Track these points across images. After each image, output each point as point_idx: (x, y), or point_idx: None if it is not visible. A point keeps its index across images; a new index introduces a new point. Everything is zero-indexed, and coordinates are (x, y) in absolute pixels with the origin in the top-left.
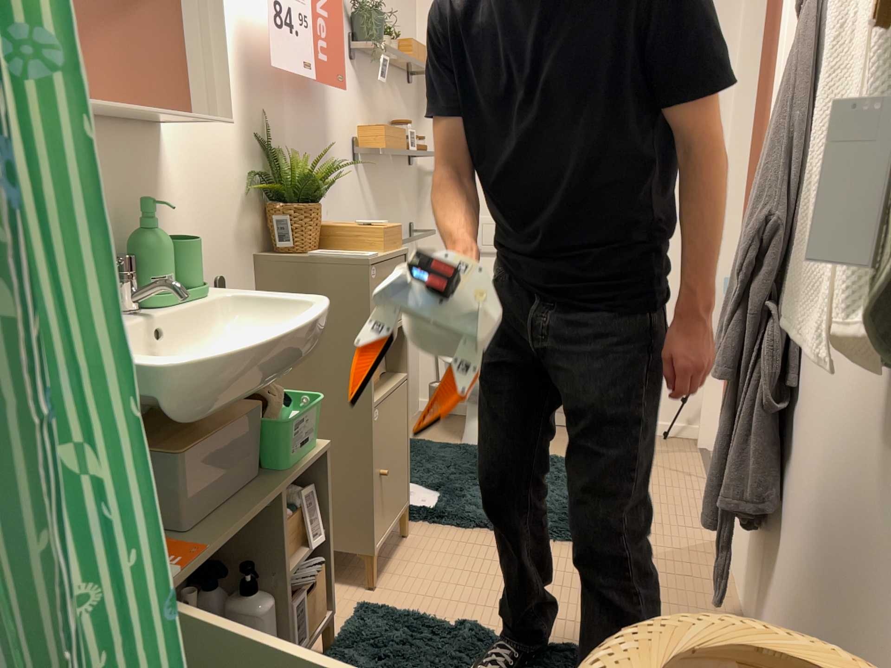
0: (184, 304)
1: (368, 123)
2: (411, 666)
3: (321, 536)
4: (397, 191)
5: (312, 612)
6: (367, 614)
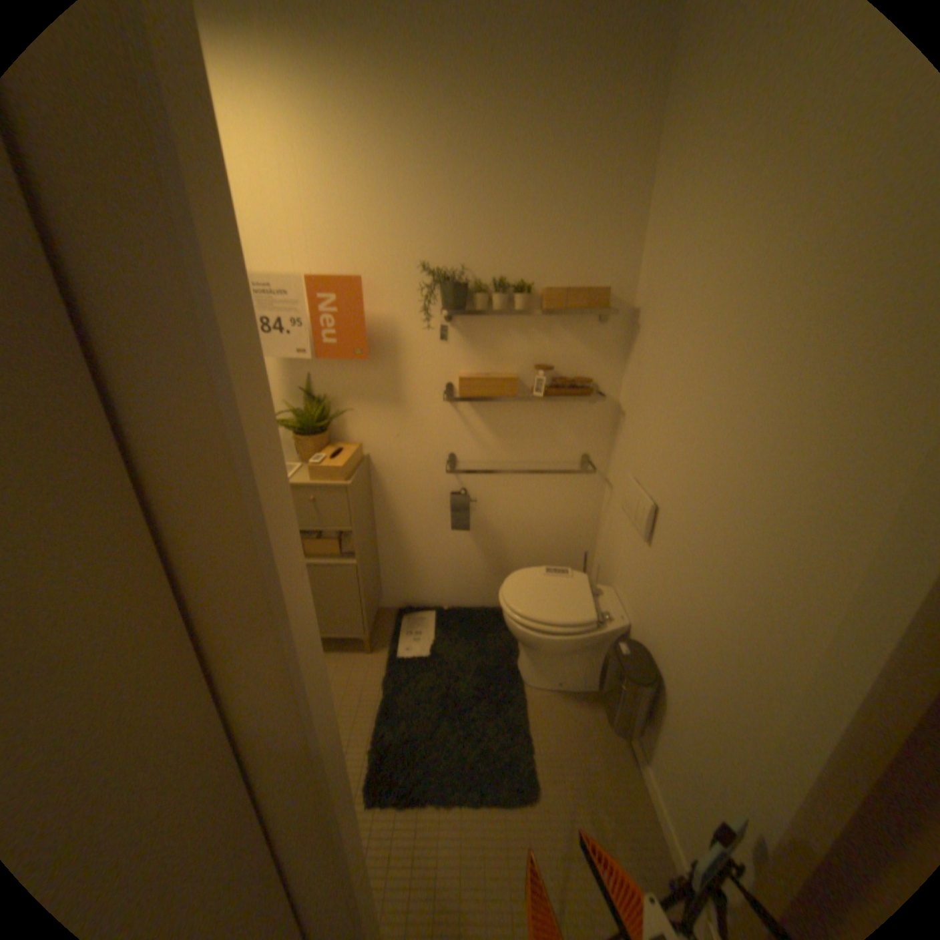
0: None
1: (478, 365)
2: None
3: None
4: (546, 422)
5: None
6: None
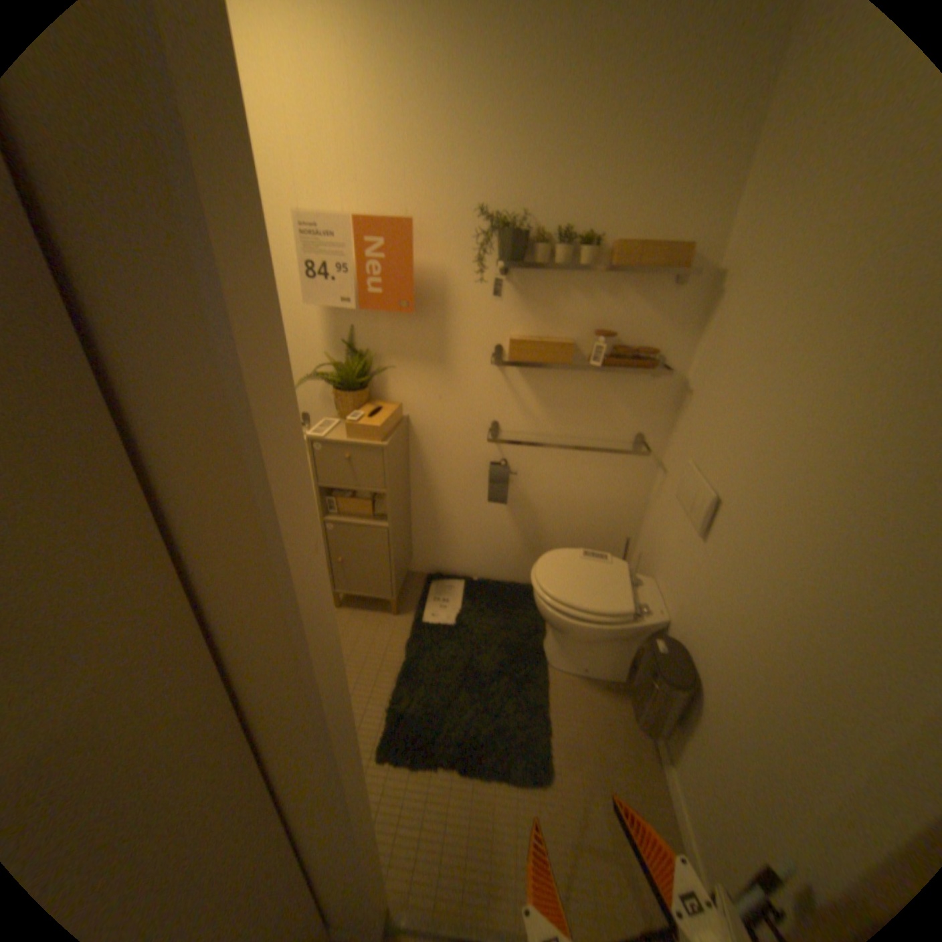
0: None
1: (531, 326)
2: None
3: None
4: (601, 394)
5: None
6: None
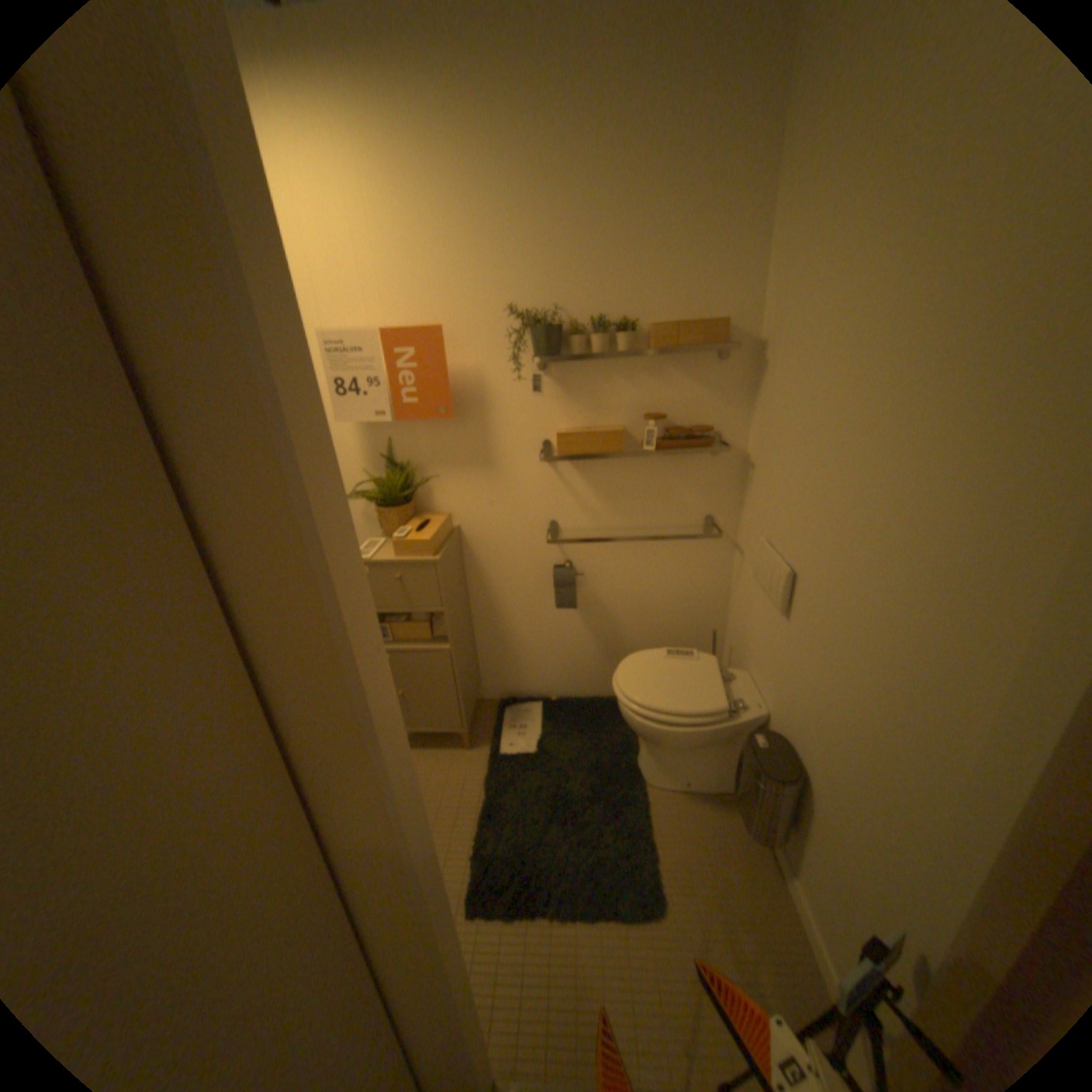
0: None
1: (578, 419)
2: None
3: None
4: (661, 480)
5: None
6: None
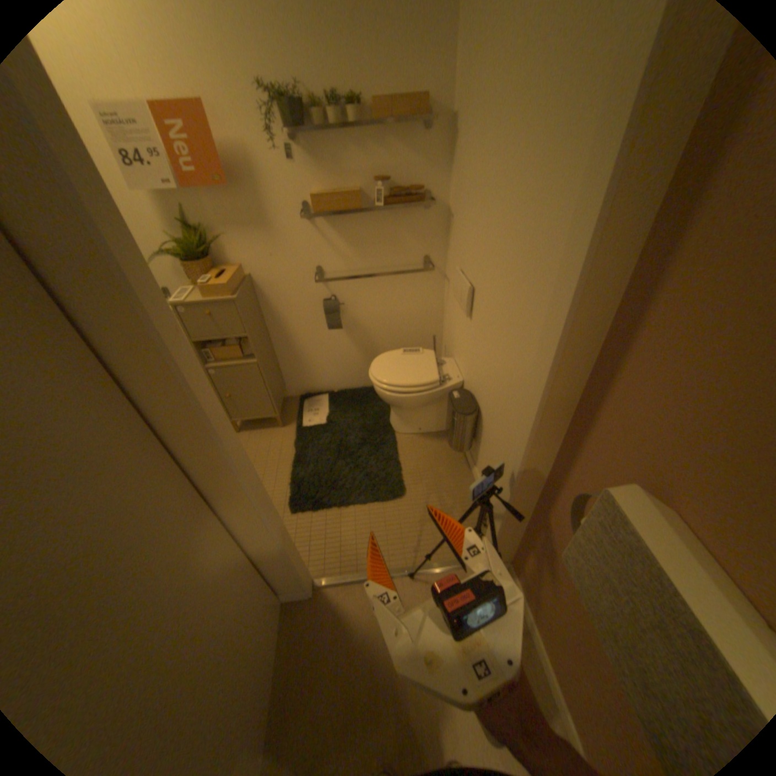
0: None
1: (326, 183)
2: None
3: None
4: (391, 230)
5: None
6: None
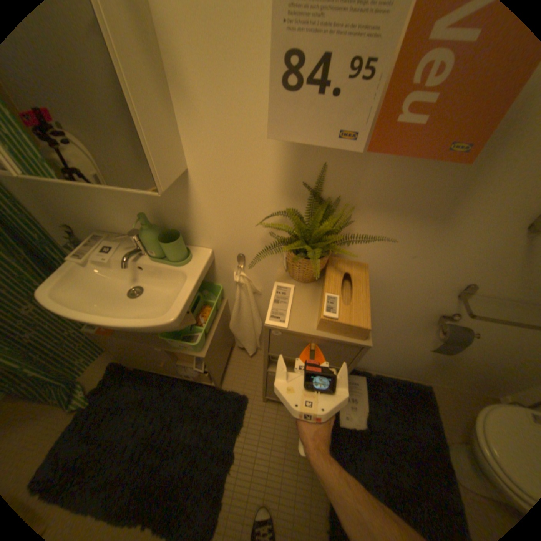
0: (156, 263)
1: None
2: (199, 428)
3: (198, 370)
4: None
5: (195, 377)
6: (235, 401)
